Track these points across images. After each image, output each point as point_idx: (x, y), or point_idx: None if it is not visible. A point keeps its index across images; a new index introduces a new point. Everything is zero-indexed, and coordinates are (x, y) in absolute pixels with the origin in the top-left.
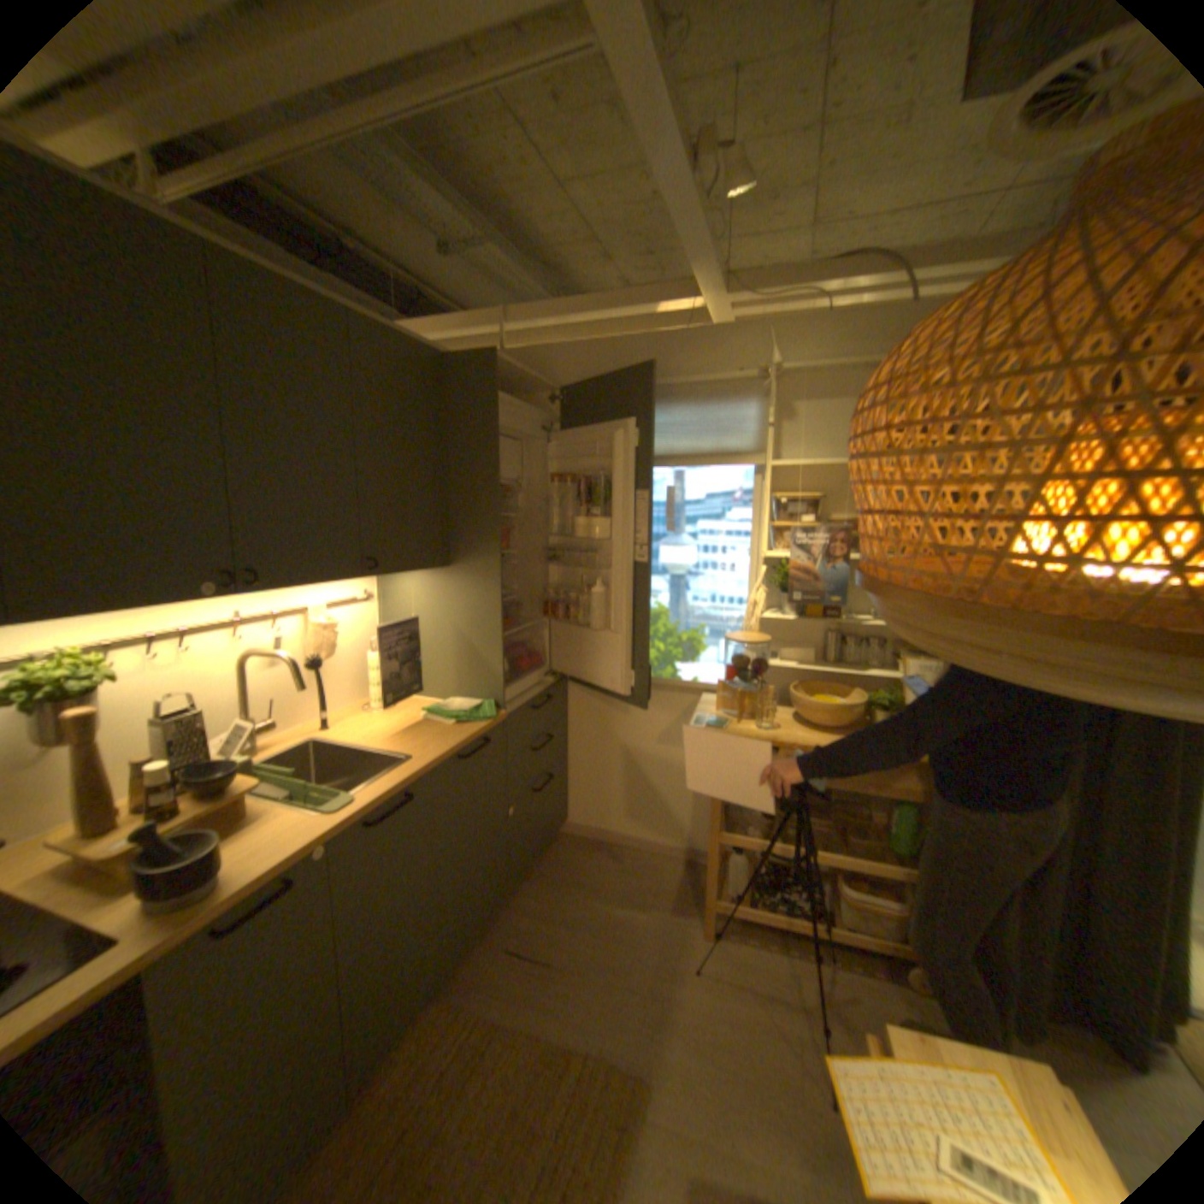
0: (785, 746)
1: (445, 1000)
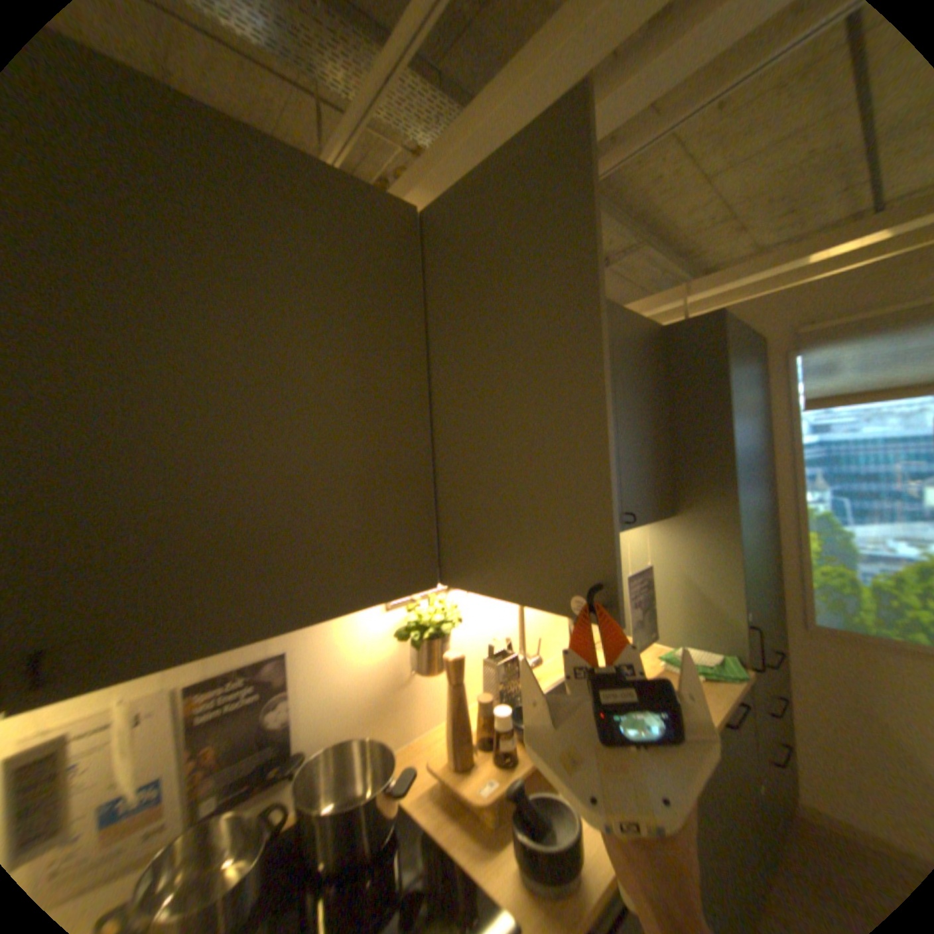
0: None
1: None
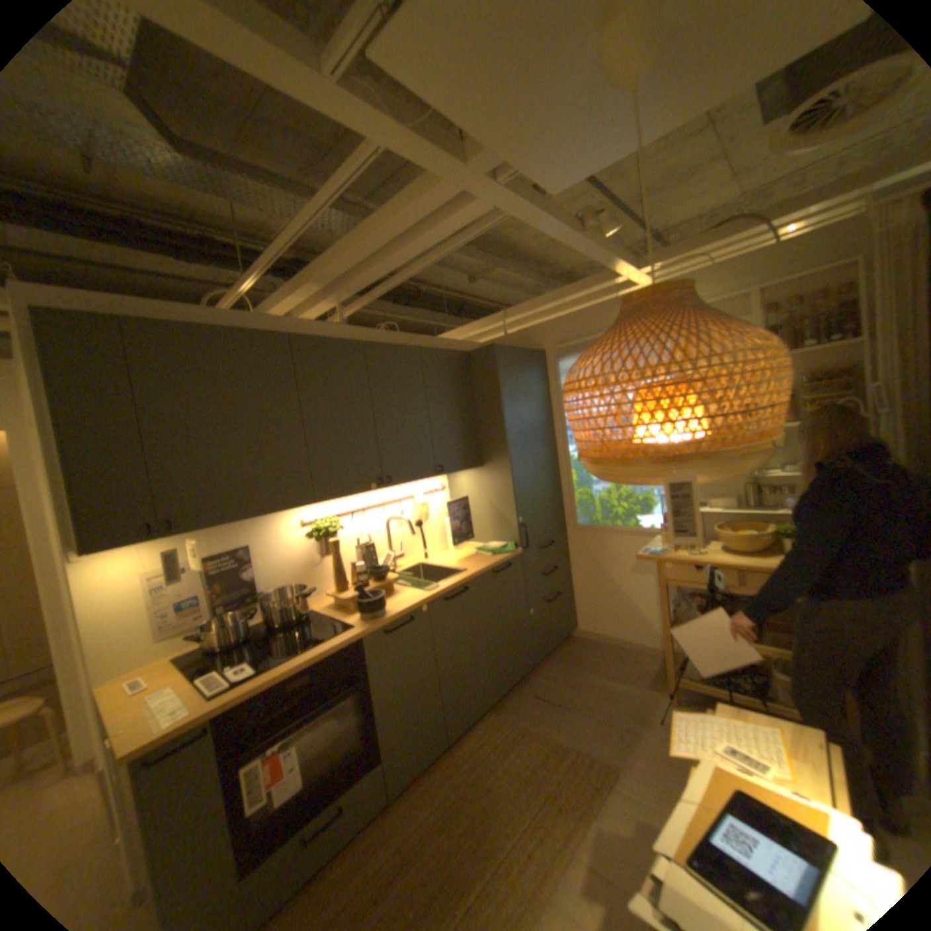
0: (705, 564)
1: (498, 715)
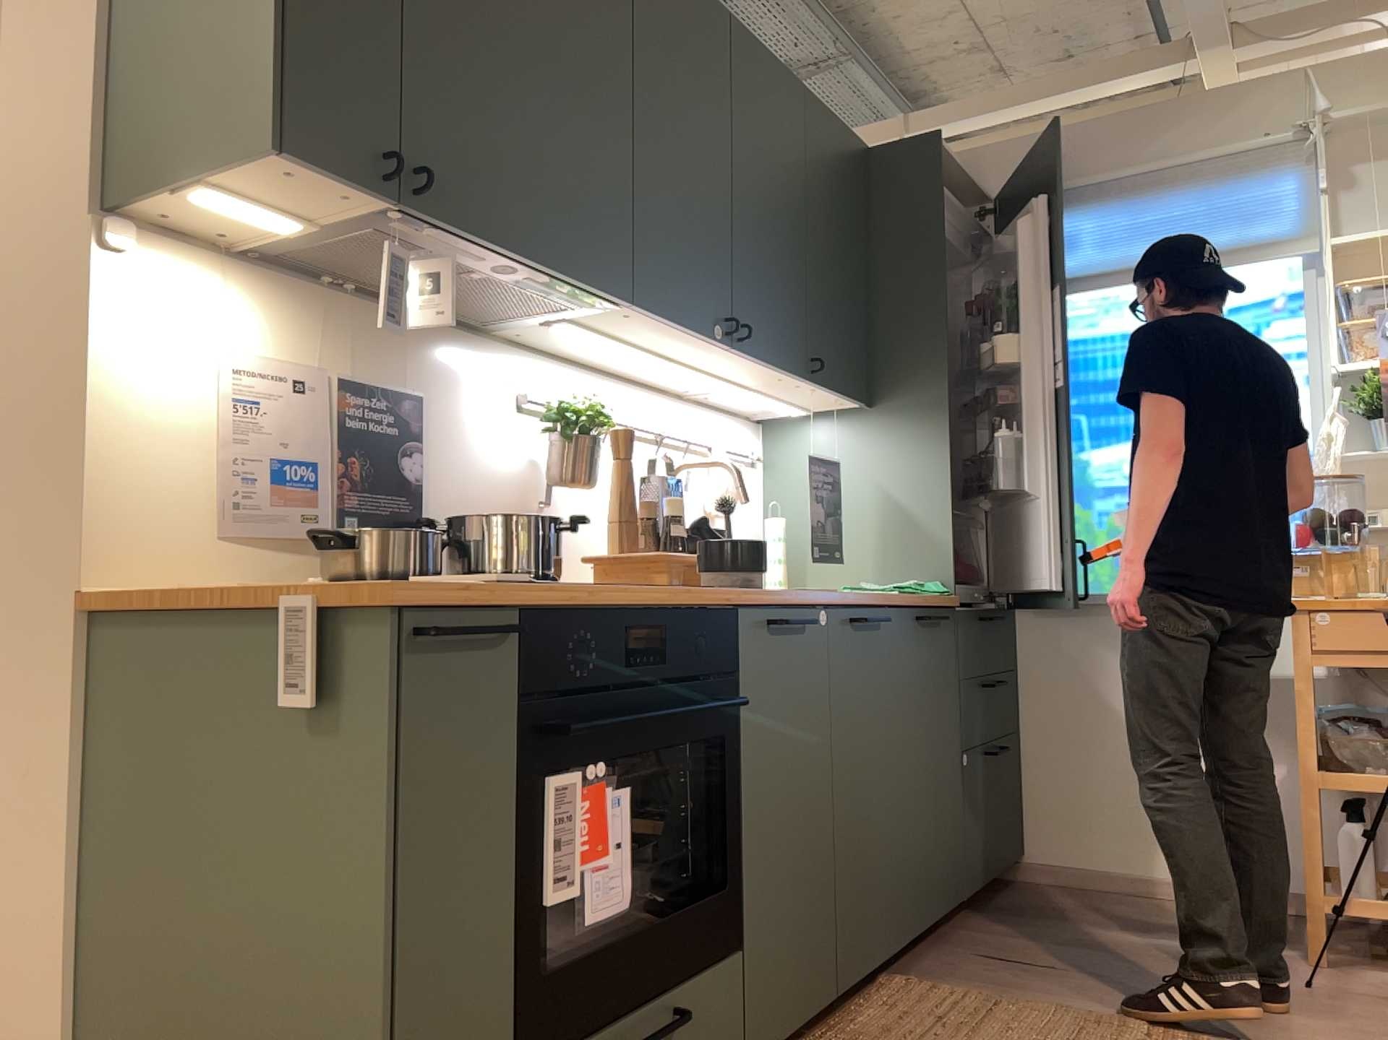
0: None
1: (909, 978)
